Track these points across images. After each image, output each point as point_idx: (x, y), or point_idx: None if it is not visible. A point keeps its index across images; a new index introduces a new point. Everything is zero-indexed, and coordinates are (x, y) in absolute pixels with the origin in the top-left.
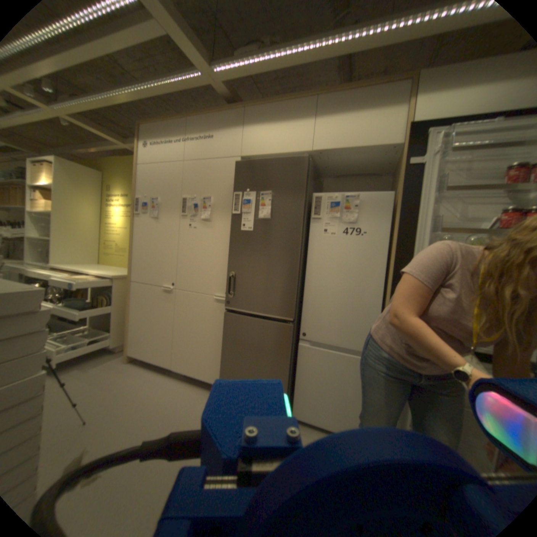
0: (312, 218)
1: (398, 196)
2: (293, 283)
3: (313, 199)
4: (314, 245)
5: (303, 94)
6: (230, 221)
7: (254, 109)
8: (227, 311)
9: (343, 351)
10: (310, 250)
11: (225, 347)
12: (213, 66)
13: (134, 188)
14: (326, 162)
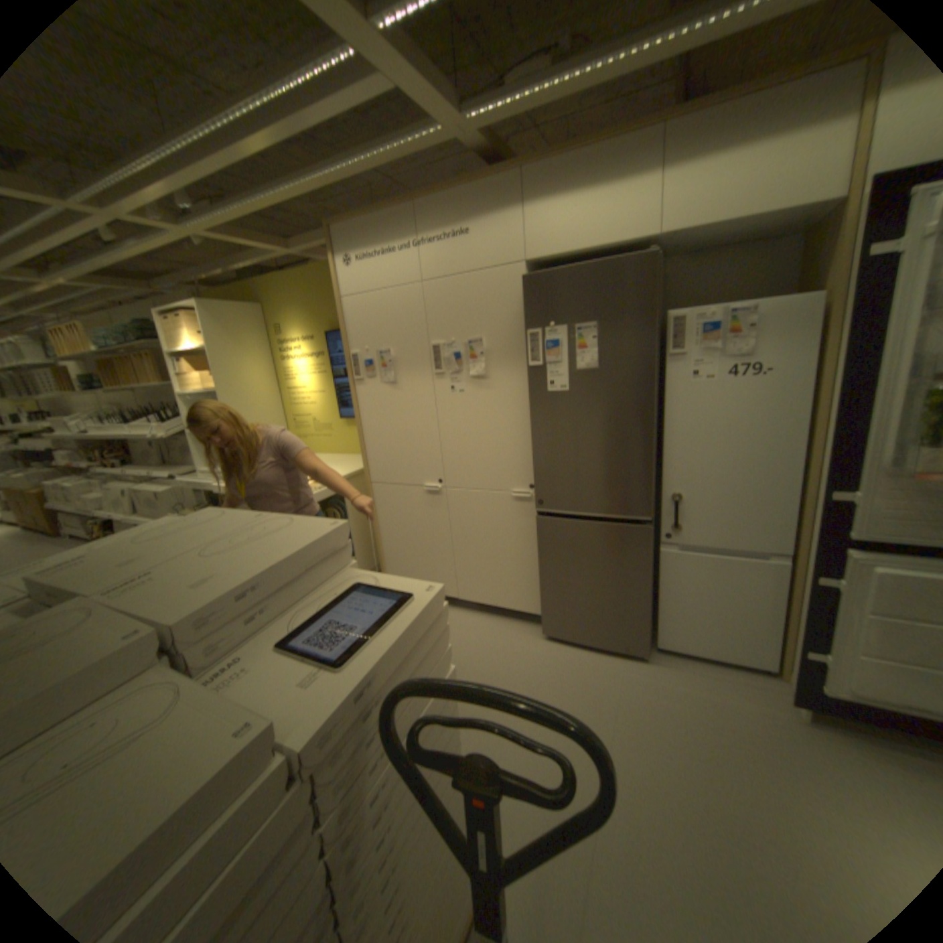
0: (666, 353)
1: (832, 299)
2: (647, 467)
3: (667, 321)
4: (677, 400)
5: (636, 127)
6: (521, 375)
7: (539, 170)
8: (539, 514)
9: (735, 554)
10: (669, 409)
11: (543, 566)
12: (464, 110)
13: (345, 338)
14: (681, 241)
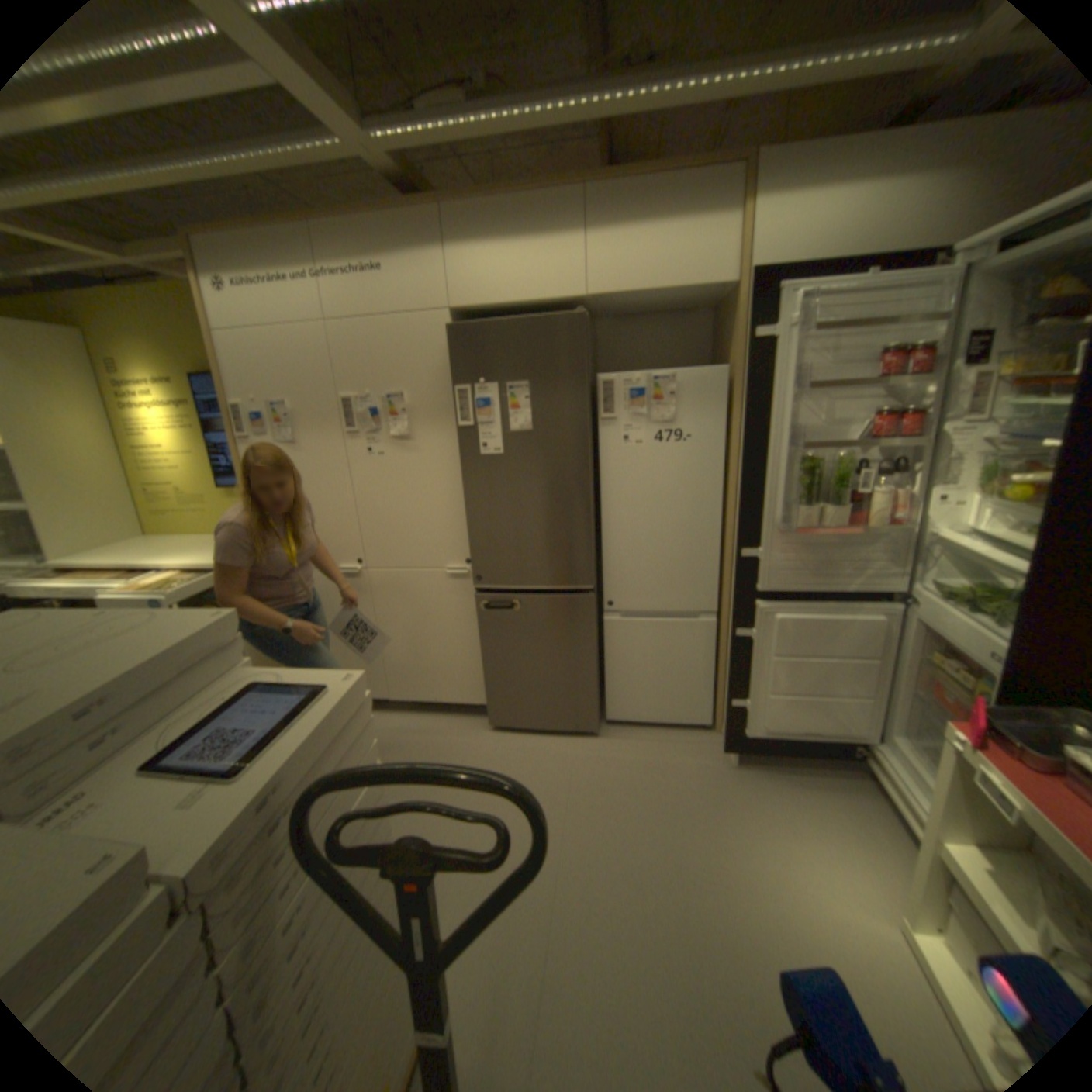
0: (598, 417)
1: (734, 374)
2: (585, 534)
3: (597, 384)
4: (610, 465)
5: (557, 183)
6: (450, 436)
7: (459, 210)
8: (478, 592)
9: (669, 616)
10: (604, 474)
11: (485, 649)
12: (367, 127)
13: (219, 384)
14: (607, 305)
